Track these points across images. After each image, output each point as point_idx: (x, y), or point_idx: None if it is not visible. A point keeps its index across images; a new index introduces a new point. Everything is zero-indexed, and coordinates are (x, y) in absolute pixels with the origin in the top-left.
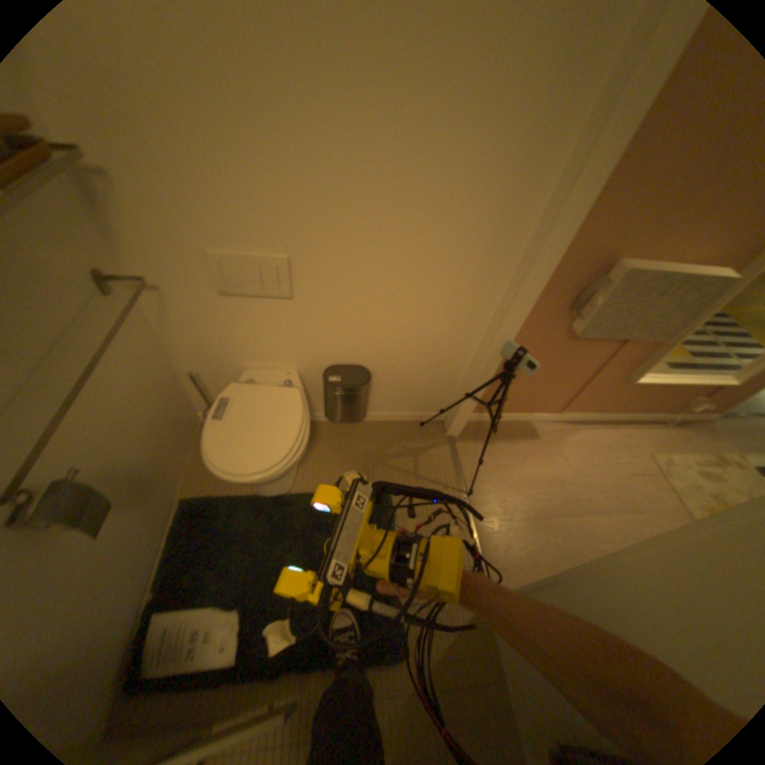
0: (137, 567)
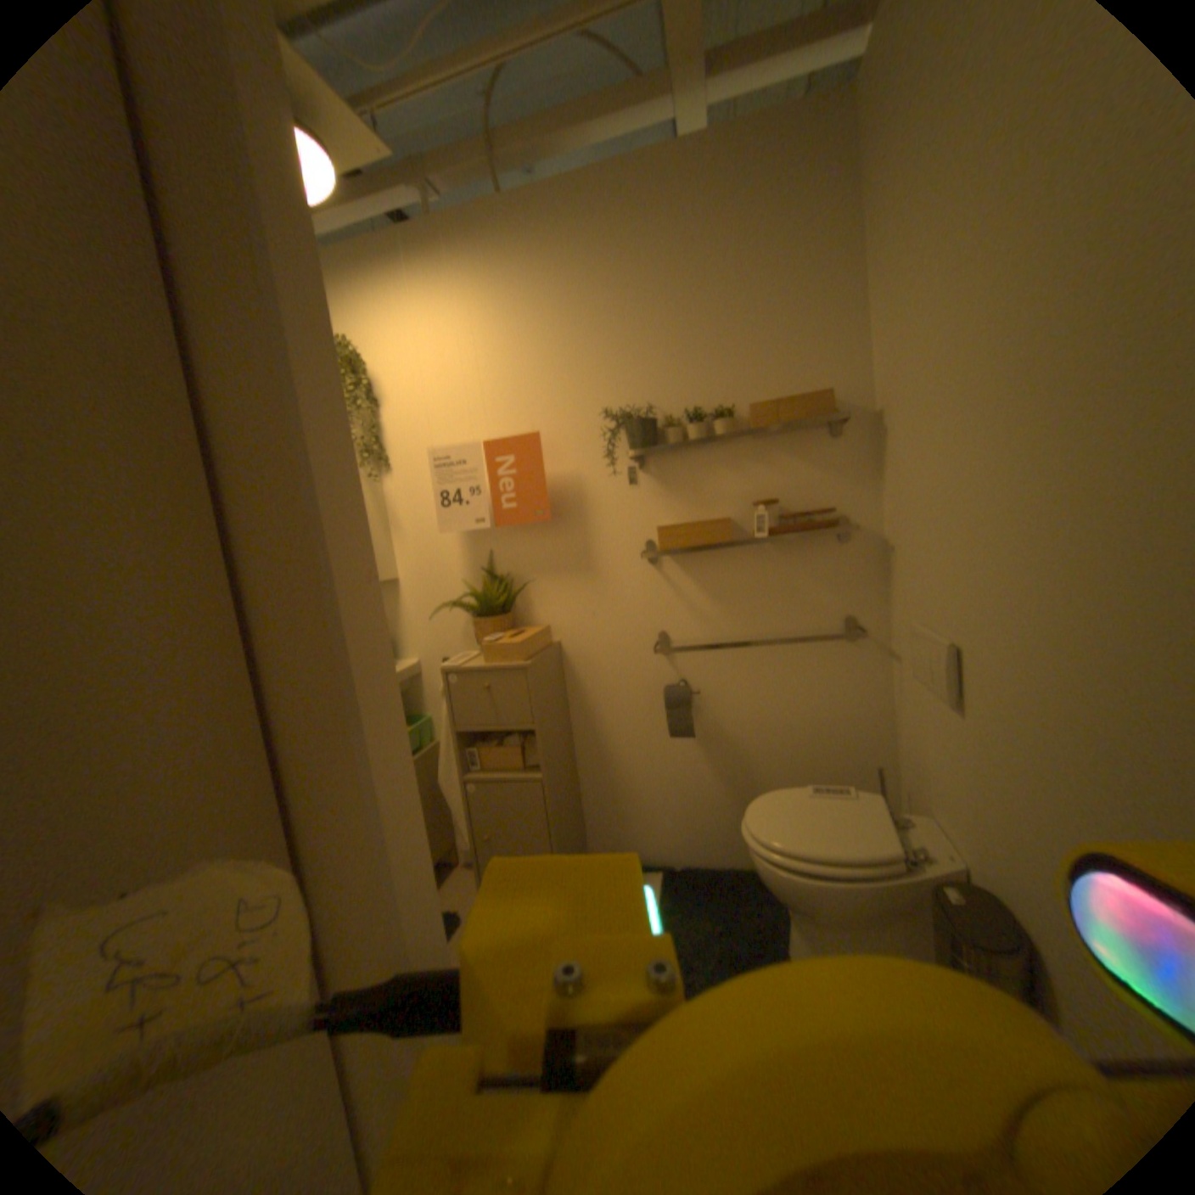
0: (698, 839)
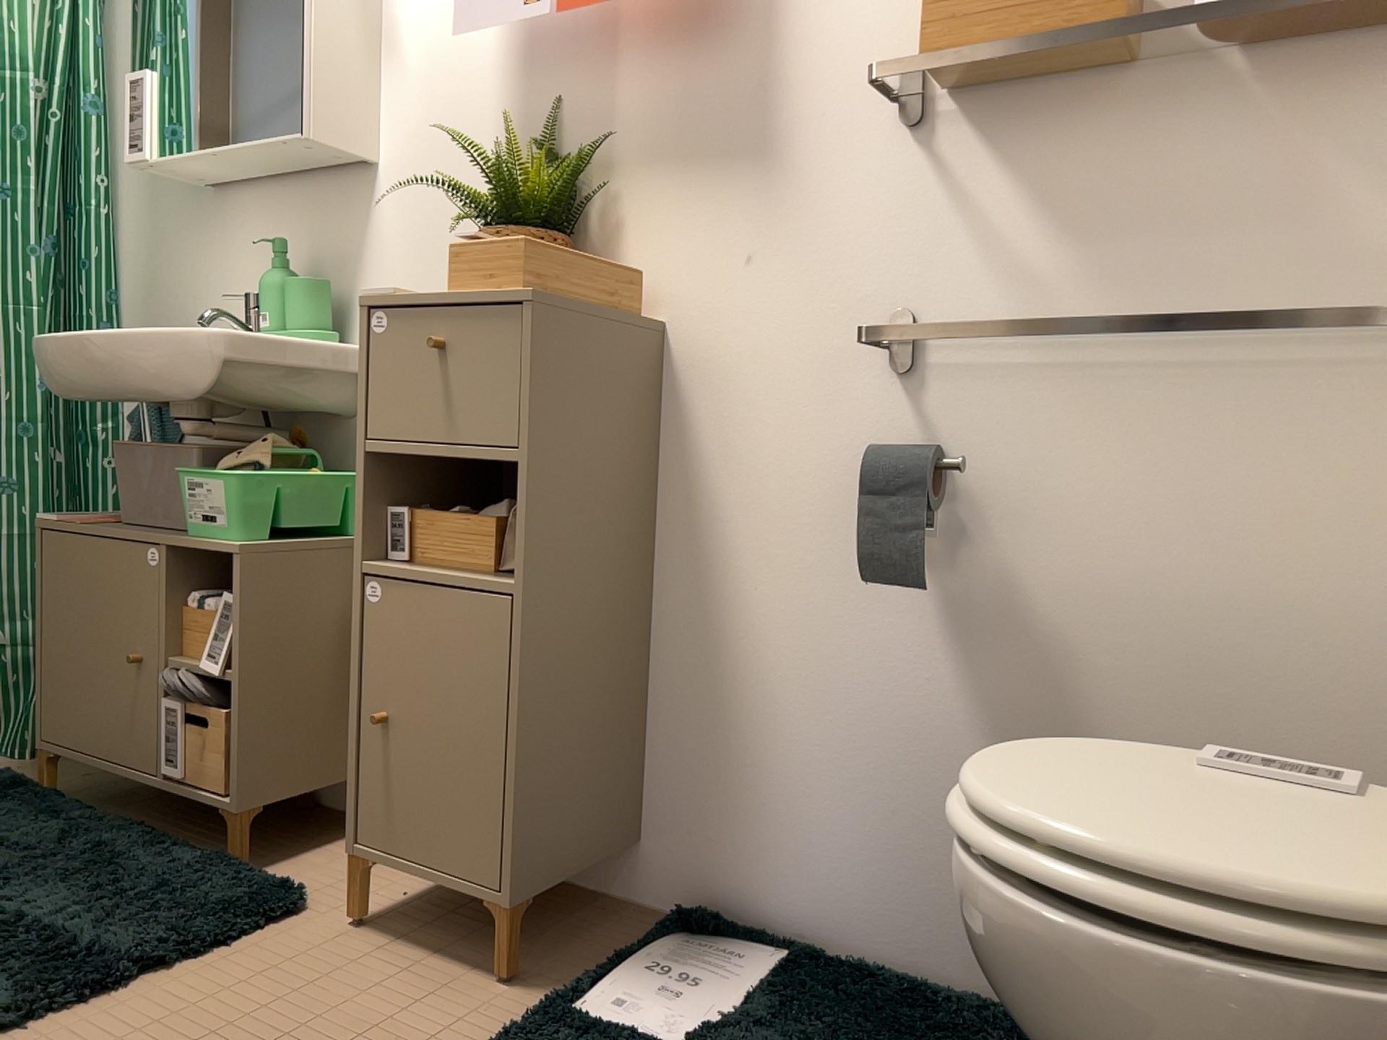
0: (895, 883)
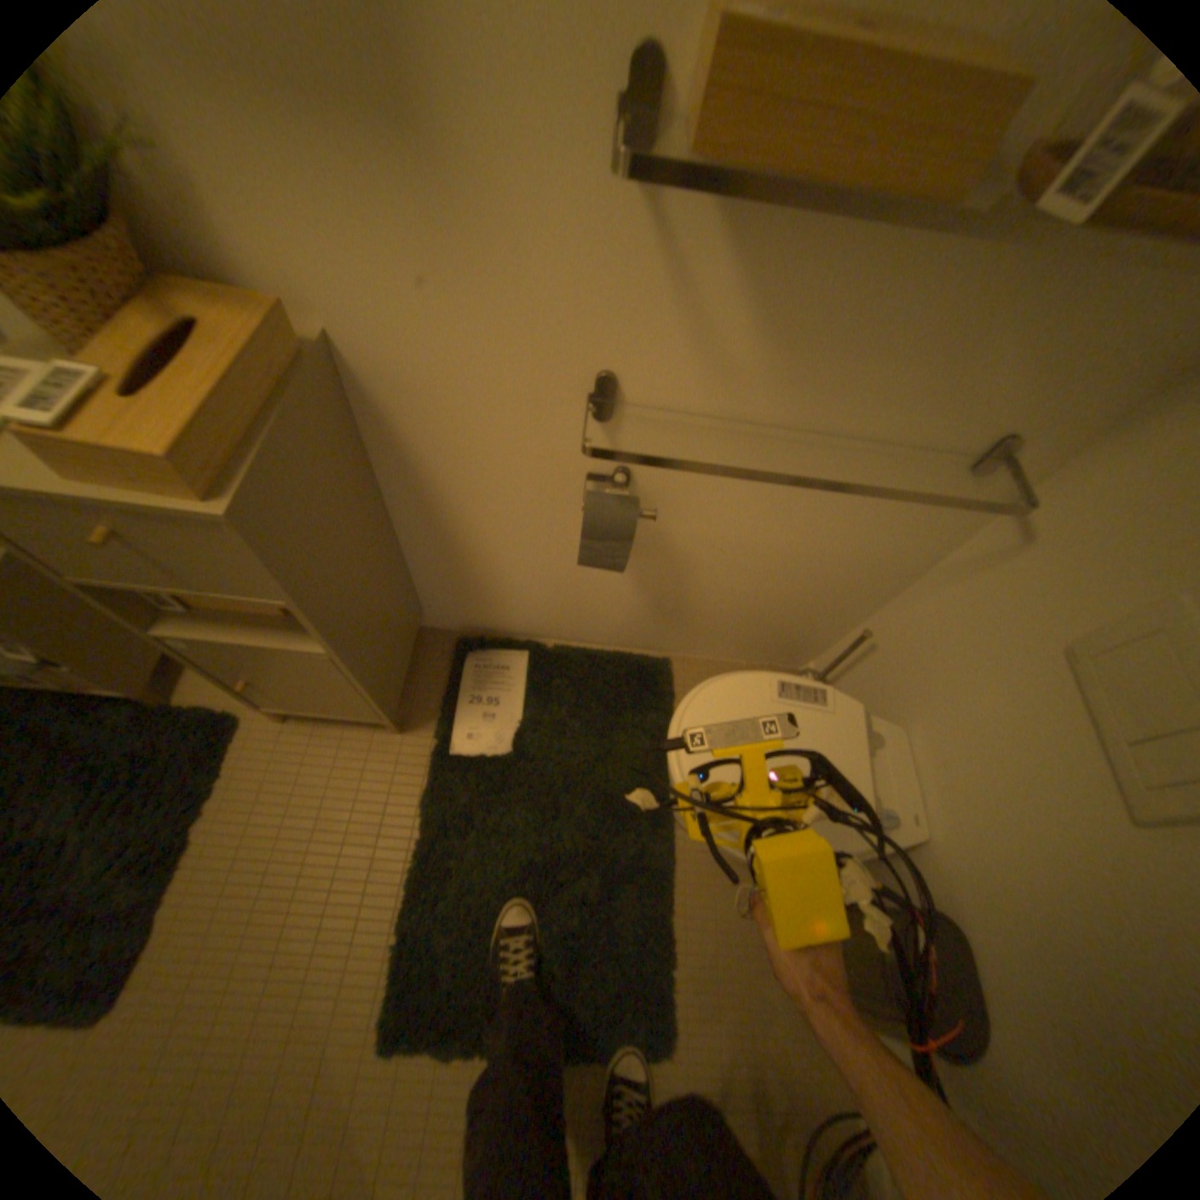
0: (580, 625)
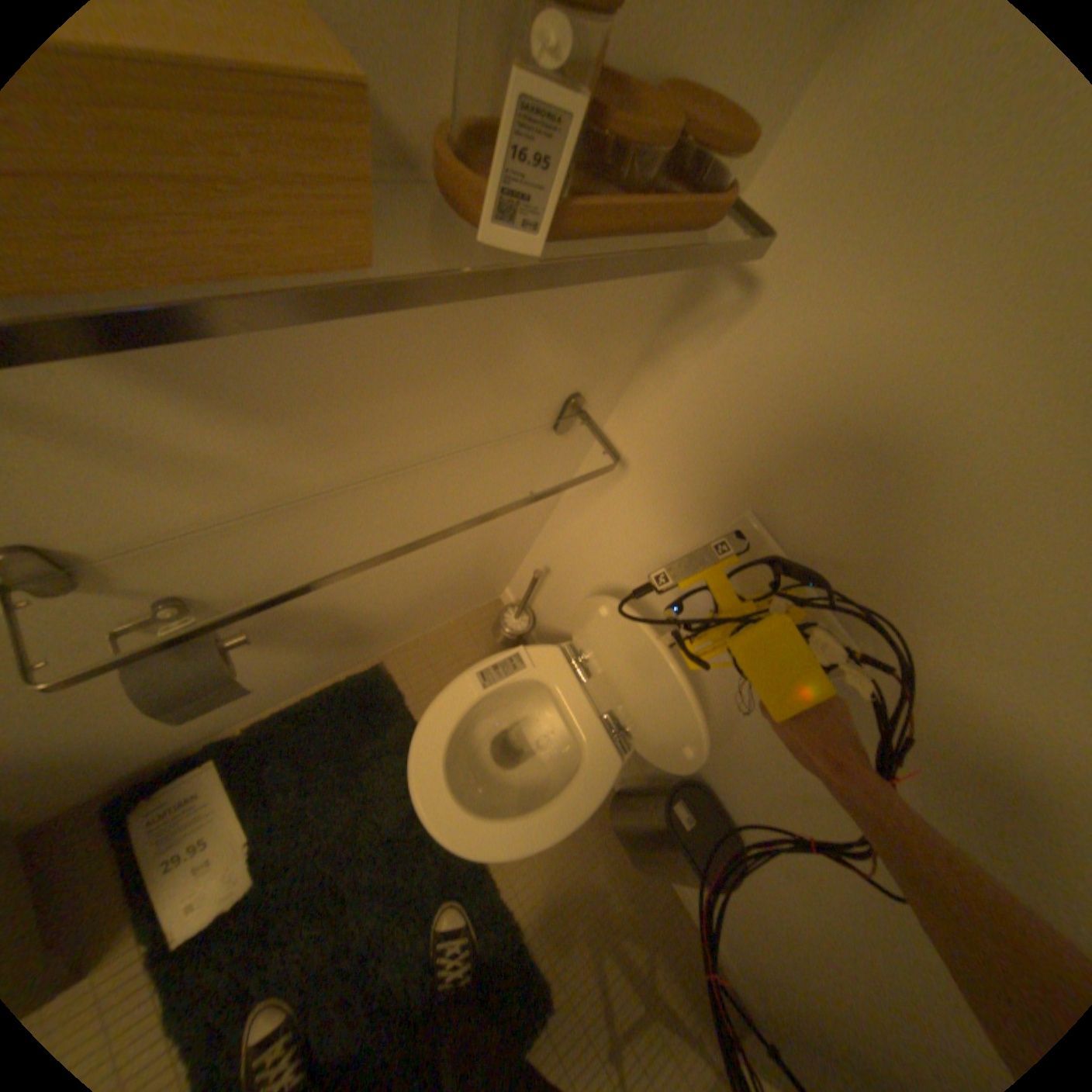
0: (256, 701)
